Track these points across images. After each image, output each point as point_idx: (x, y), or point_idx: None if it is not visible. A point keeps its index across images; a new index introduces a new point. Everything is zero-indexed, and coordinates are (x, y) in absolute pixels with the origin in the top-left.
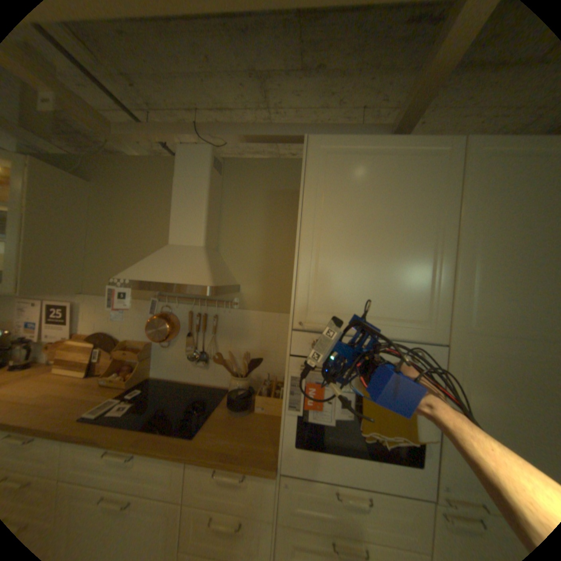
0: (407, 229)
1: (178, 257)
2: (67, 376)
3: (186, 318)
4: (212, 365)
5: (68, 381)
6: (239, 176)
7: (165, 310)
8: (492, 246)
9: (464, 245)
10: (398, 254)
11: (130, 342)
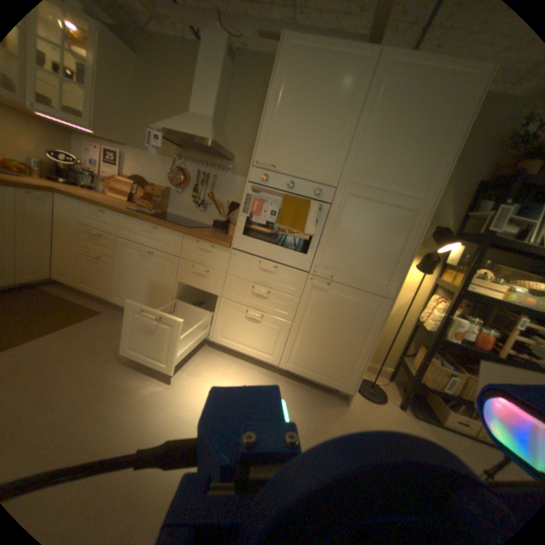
0: (329, 109)
1: (193, 120)
2: (115, 199)
3: (194, 175)
4: (207, 211)
5: (116, 200)
6: (246, 66)
7: (181, 167)
8: (376, 128)
9: (360, 124)
10: (320, 126)
11: (155, 186)
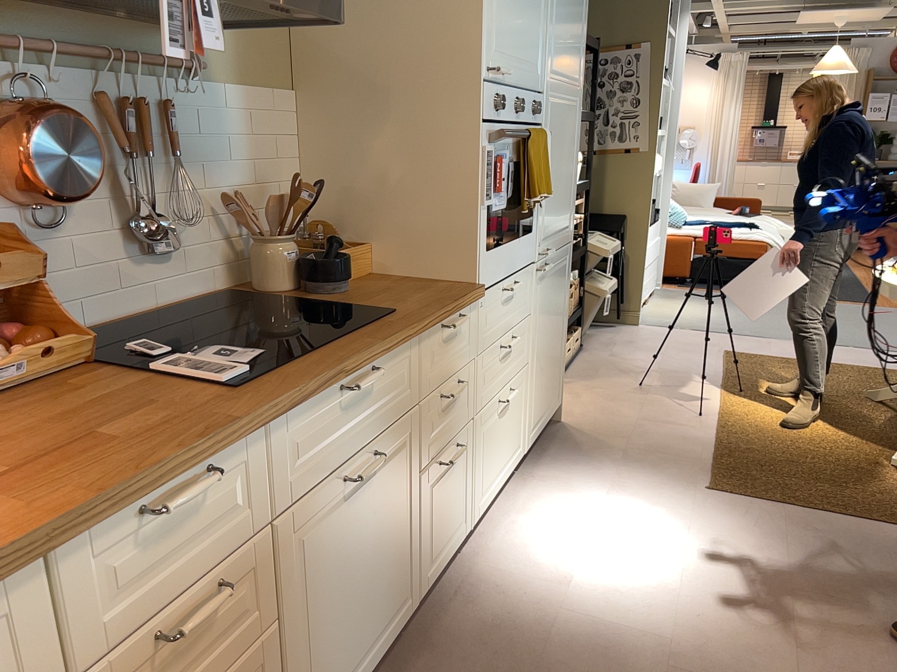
0: None
1: None
2: None
3: (93, 122)
4: (181, 247)
5: None
6: None
7: (14, 98)
8: None
9: None
10: None
11: None
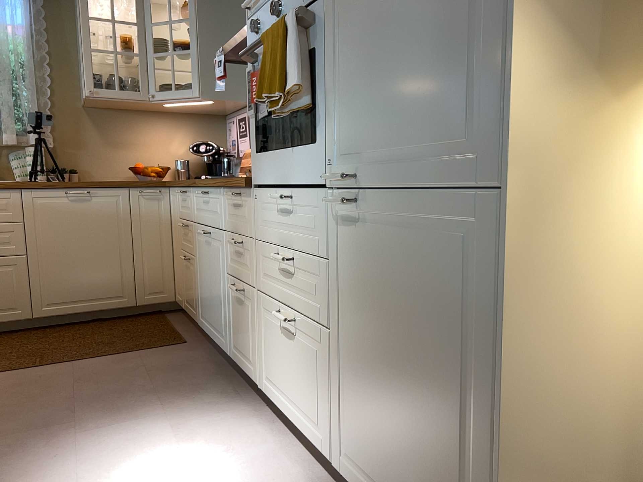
0: None
1: None
2: None
3: None
4: None
5: None
6: None
7: None
8: None
9: None
10: None
11: None
